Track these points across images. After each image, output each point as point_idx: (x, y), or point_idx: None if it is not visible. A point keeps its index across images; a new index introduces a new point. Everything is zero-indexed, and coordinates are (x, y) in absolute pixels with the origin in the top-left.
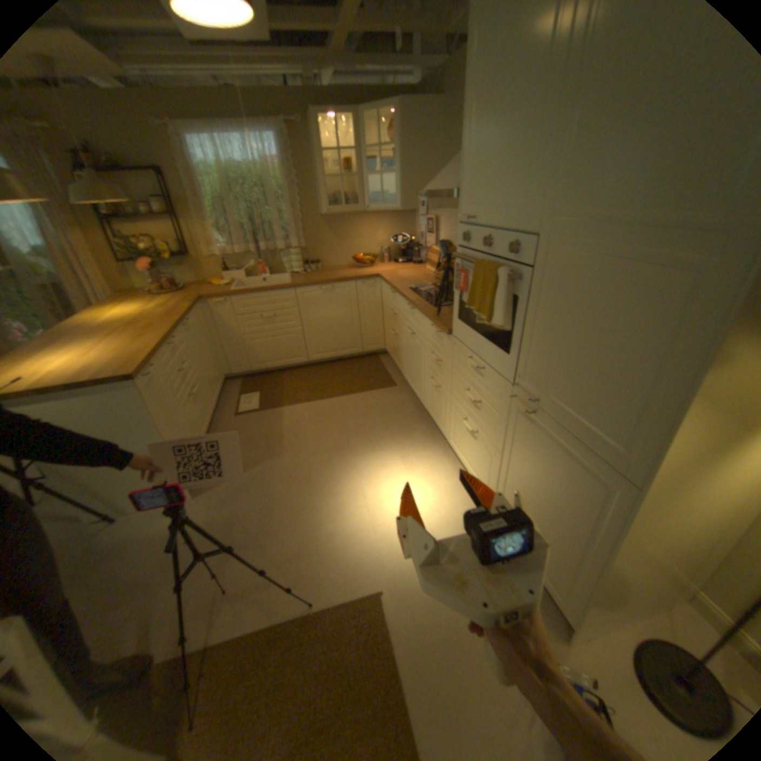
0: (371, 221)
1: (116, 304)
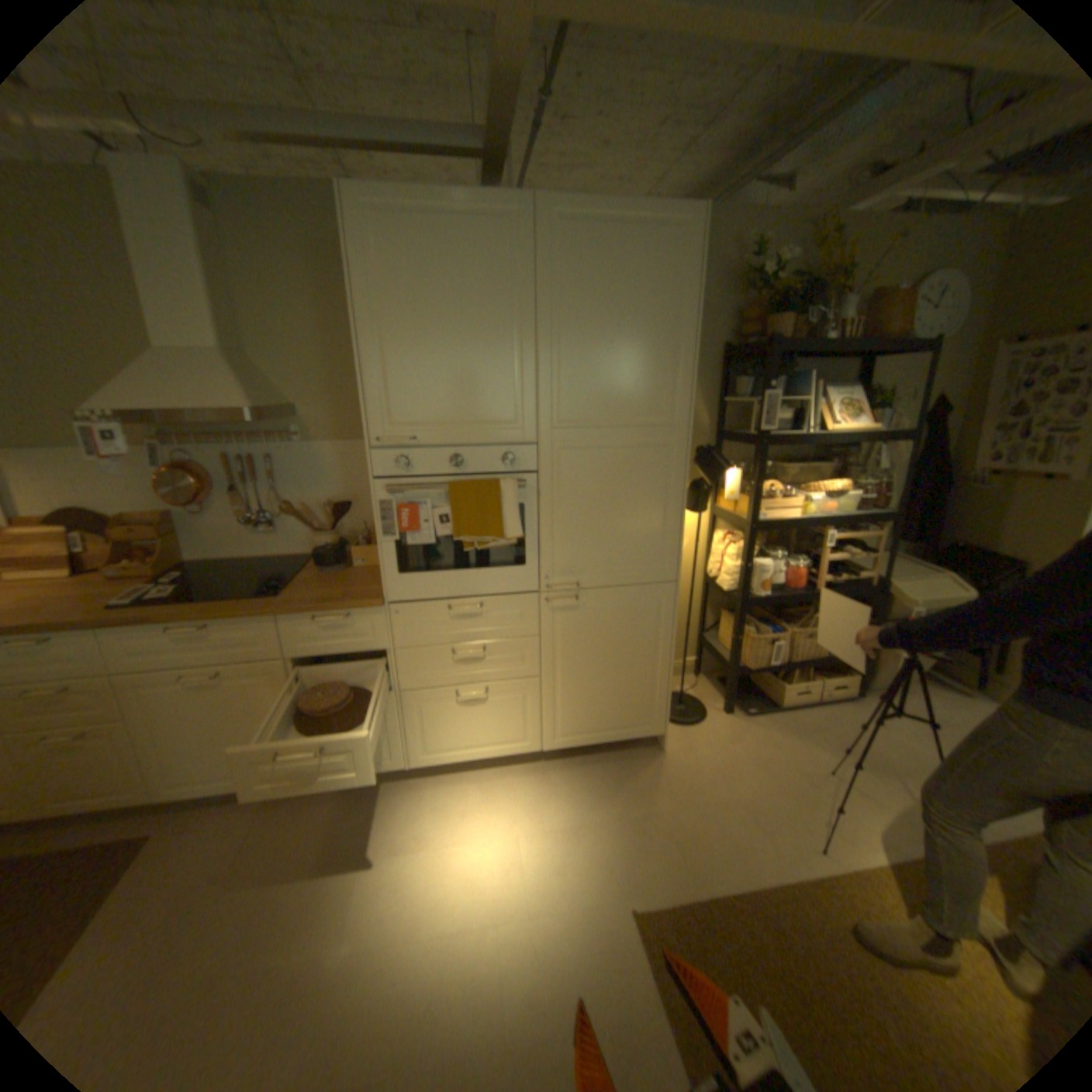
0: None
1: None
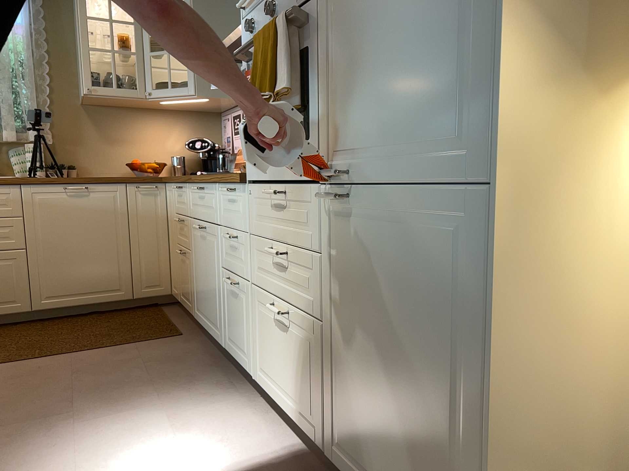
0: (161, 121)
1: None
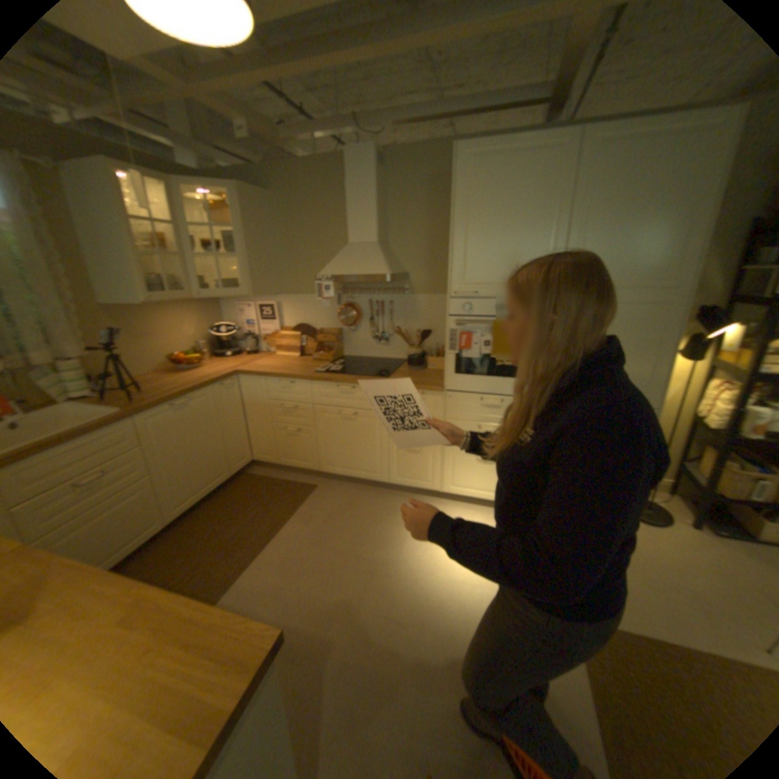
0: (177, 311)
1: None
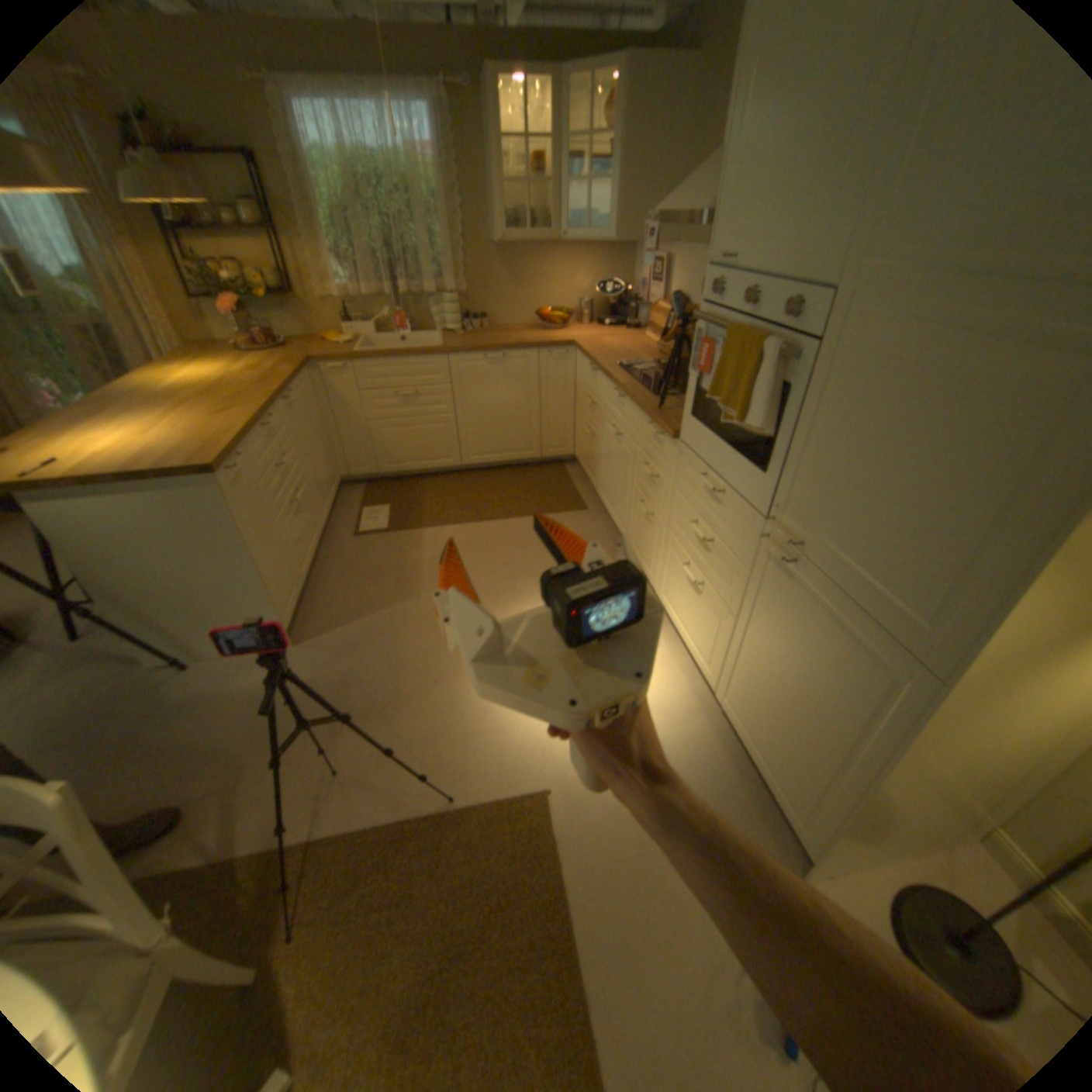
0: (570, 257)
1: (190, 361)
